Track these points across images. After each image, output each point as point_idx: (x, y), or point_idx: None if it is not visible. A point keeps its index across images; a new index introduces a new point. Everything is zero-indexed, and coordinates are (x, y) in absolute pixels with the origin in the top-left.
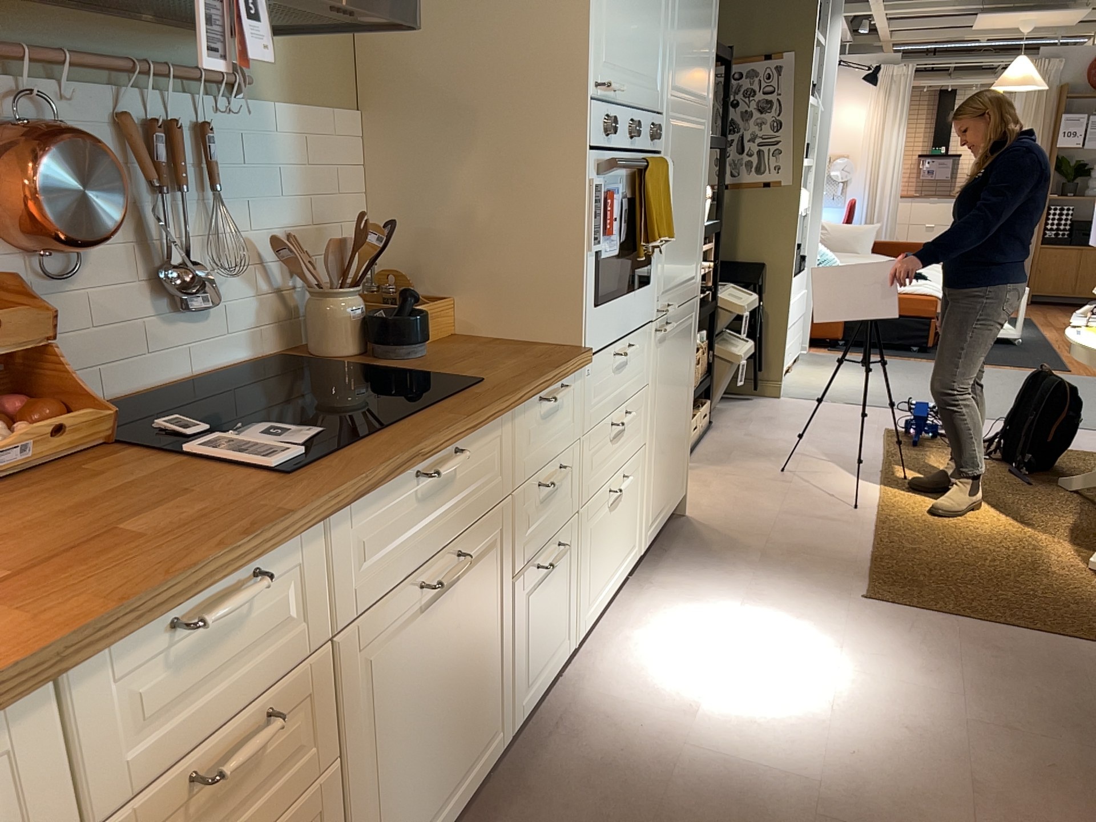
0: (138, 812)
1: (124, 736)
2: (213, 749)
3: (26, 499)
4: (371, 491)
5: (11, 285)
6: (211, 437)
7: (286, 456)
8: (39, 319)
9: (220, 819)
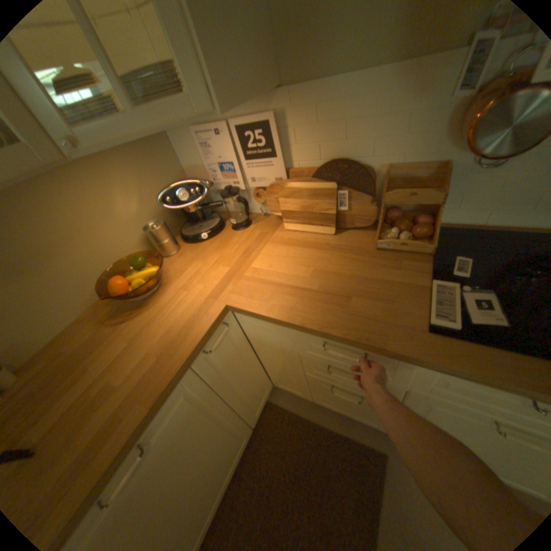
0: (315, 358)
1: (312, 345)
2: (342, 367)
3: (370, 263)
4: (466, 377)
5: (451, 168)
6: (455, 284)
7: (456, 323)
8: (438, 193)
9: (343, 378)
